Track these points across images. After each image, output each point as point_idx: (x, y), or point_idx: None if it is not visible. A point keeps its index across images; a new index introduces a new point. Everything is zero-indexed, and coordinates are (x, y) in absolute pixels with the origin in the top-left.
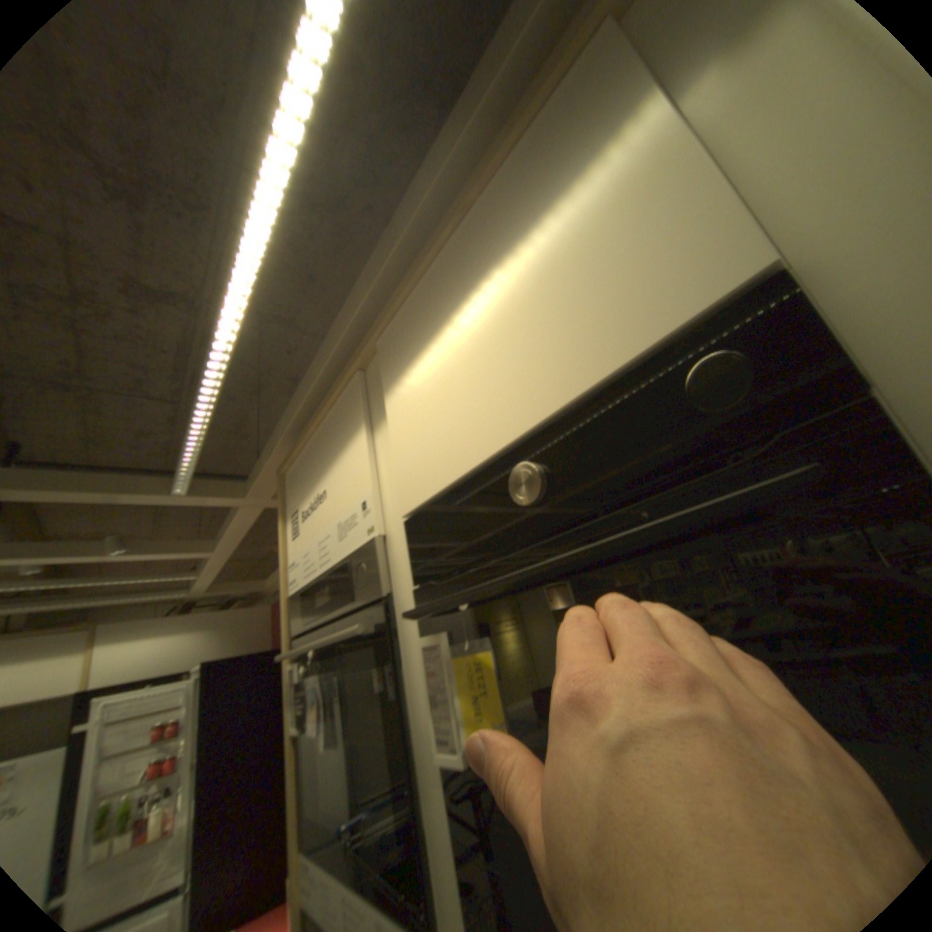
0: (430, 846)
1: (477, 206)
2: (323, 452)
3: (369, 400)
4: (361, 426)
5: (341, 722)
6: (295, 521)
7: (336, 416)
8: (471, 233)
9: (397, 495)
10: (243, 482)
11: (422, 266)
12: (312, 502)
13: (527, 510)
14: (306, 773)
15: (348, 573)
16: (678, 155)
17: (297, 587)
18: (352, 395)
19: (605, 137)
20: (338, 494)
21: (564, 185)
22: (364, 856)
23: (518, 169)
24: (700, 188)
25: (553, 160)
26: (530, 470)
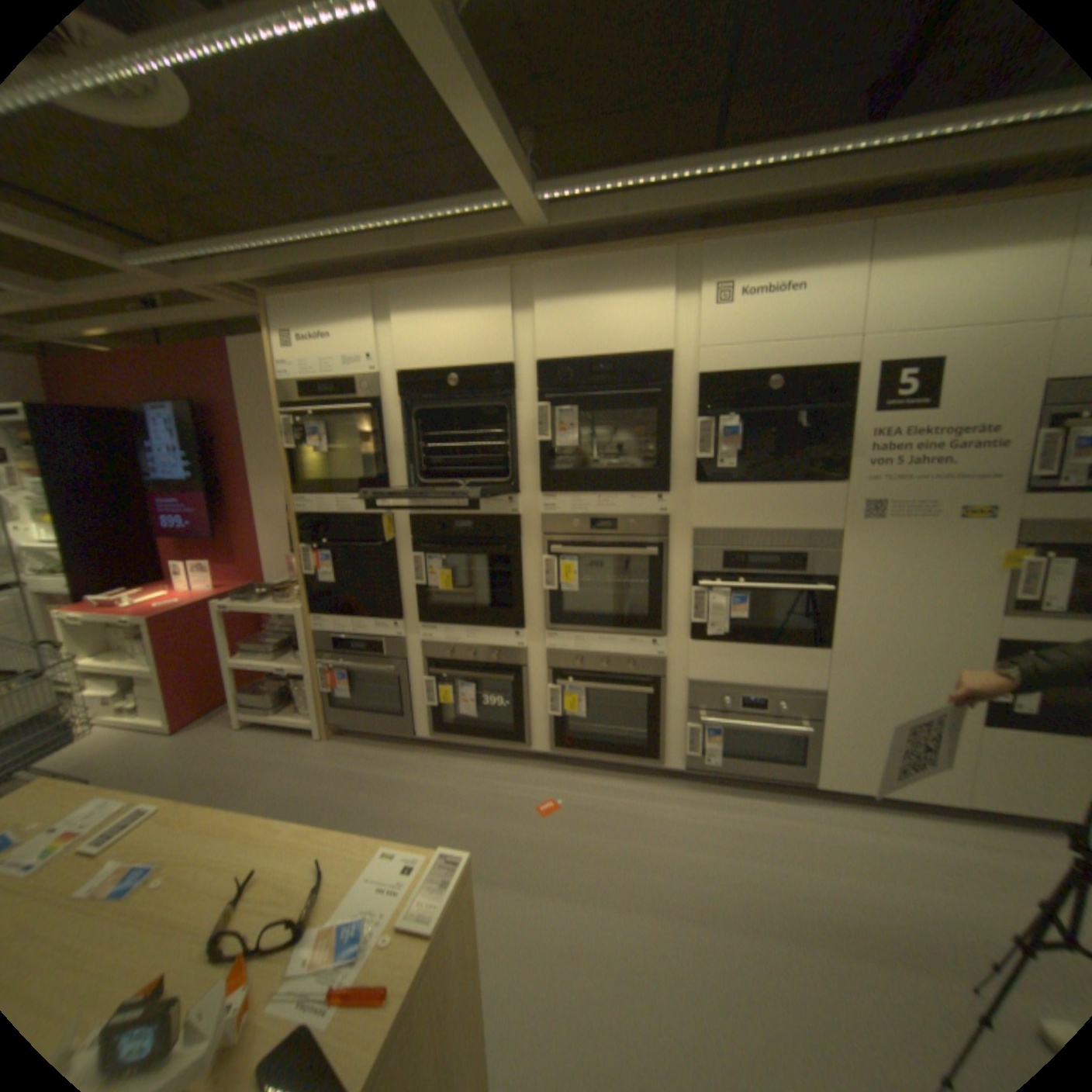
0: (391, 475)
1: (456, 276)
2: (324, 312)
3: (373, 307)
4: (367, 318)
5: (329, 447)
6: (281, 339)
7: (341, 298)
8: (451, 284)
9: (388, 361)
10: (171, 269)
11: (426, 276)
12: (308, 336)
13: (450, 389)
14: (298, 468)
15: (351, 385)
16: (508, 326)
17: (287, 380)
18: (360, 296)
19: (498, 303)
20: (341, 343)
21: (485, 305)
22: (352, 486)
23: (474, 281)
24: (509, 338)
25: (485, 292)
26: (455, 380)
